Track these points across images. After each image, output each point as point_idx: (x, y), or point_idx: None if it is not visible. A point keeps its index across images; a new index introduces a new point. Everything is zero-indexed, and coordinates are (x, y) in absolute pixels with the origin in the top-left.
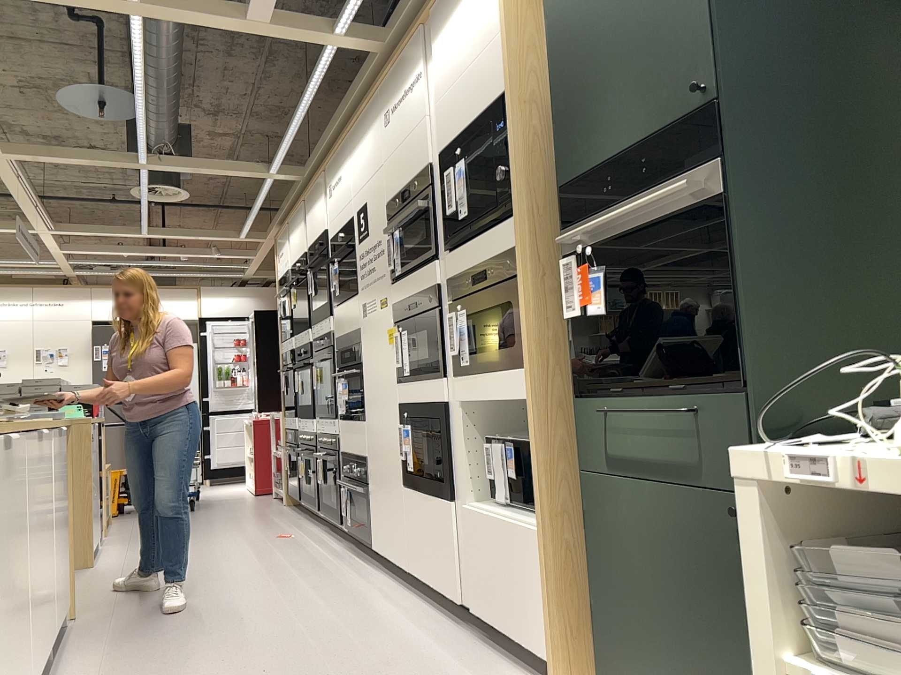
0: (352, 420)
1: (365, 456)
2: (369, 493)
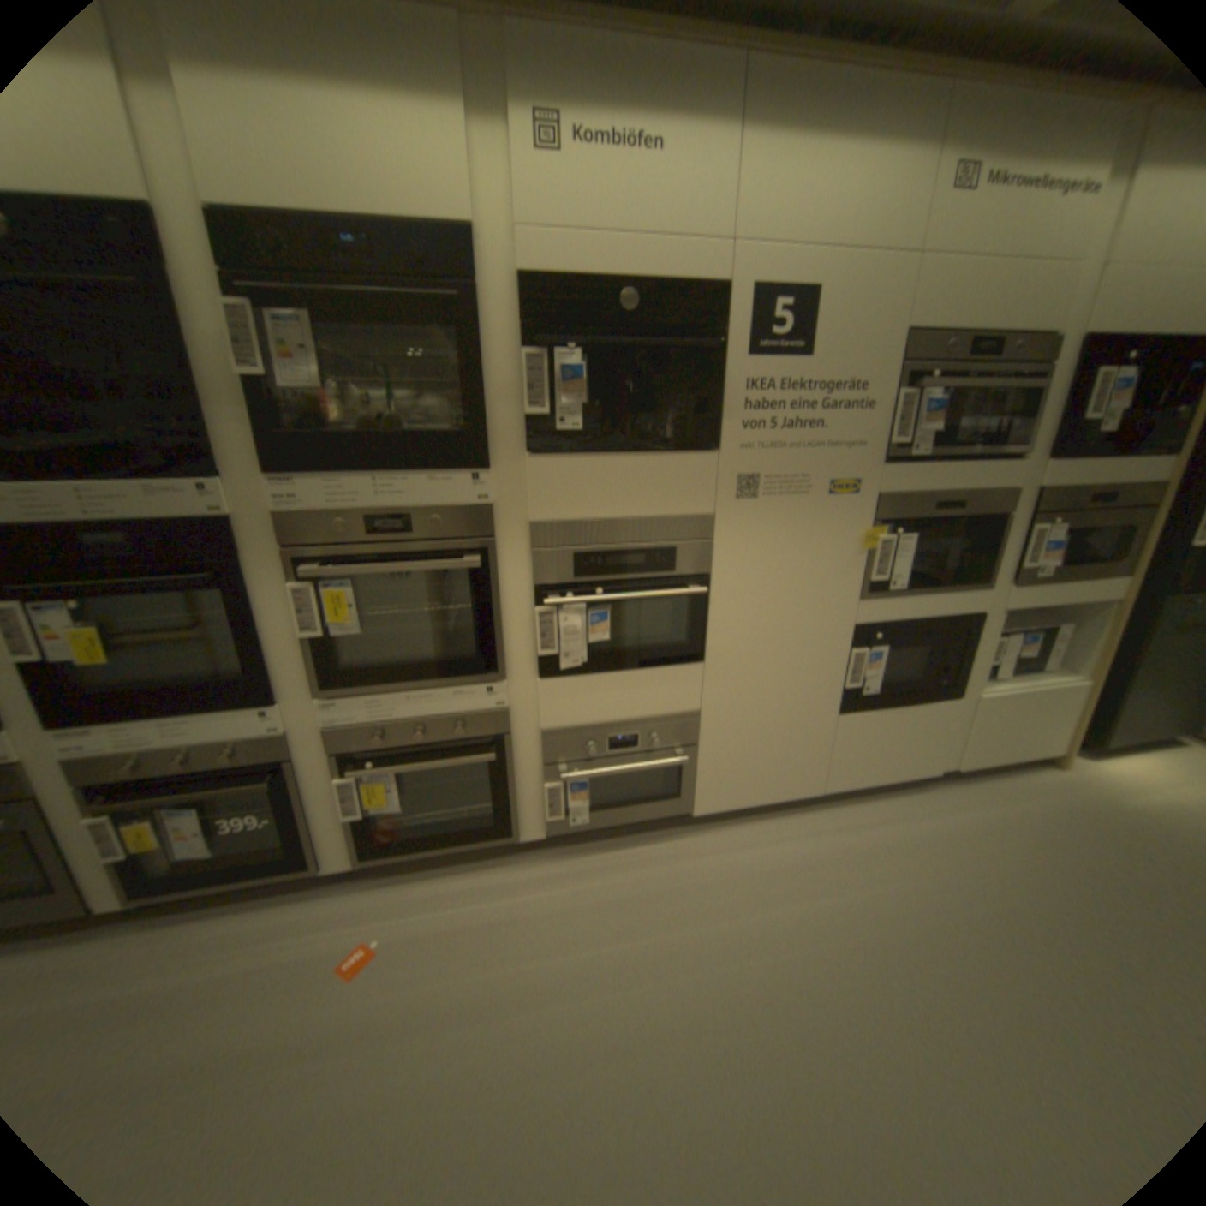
0: (629, 668)
1: (692, 710)
2: (700, 753)
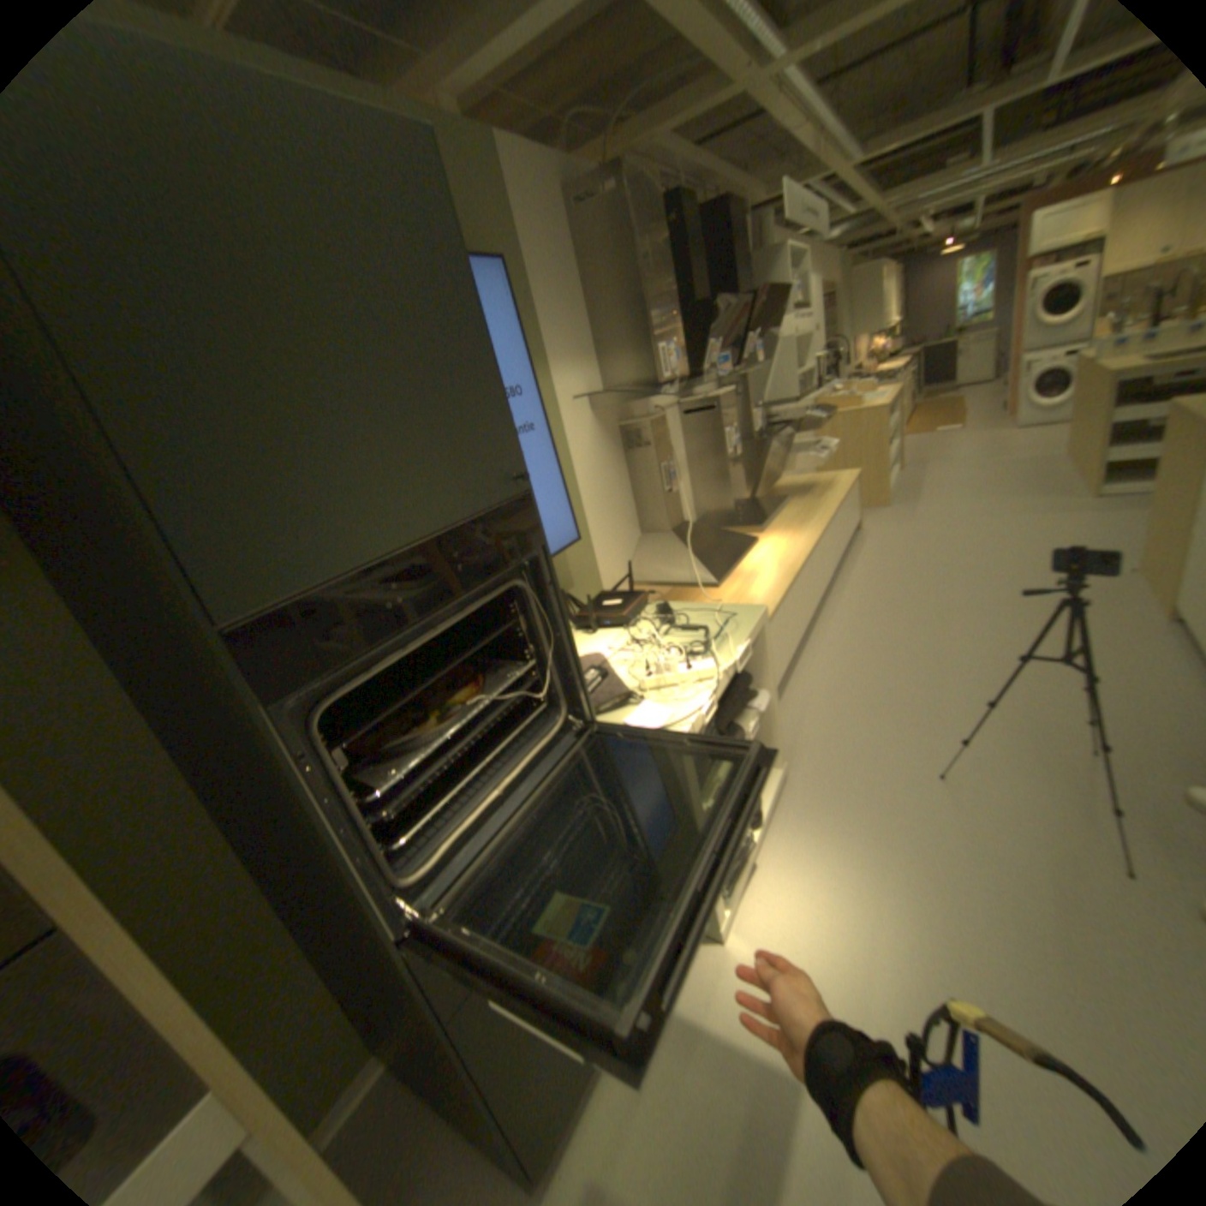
0: None
1: None
2: None
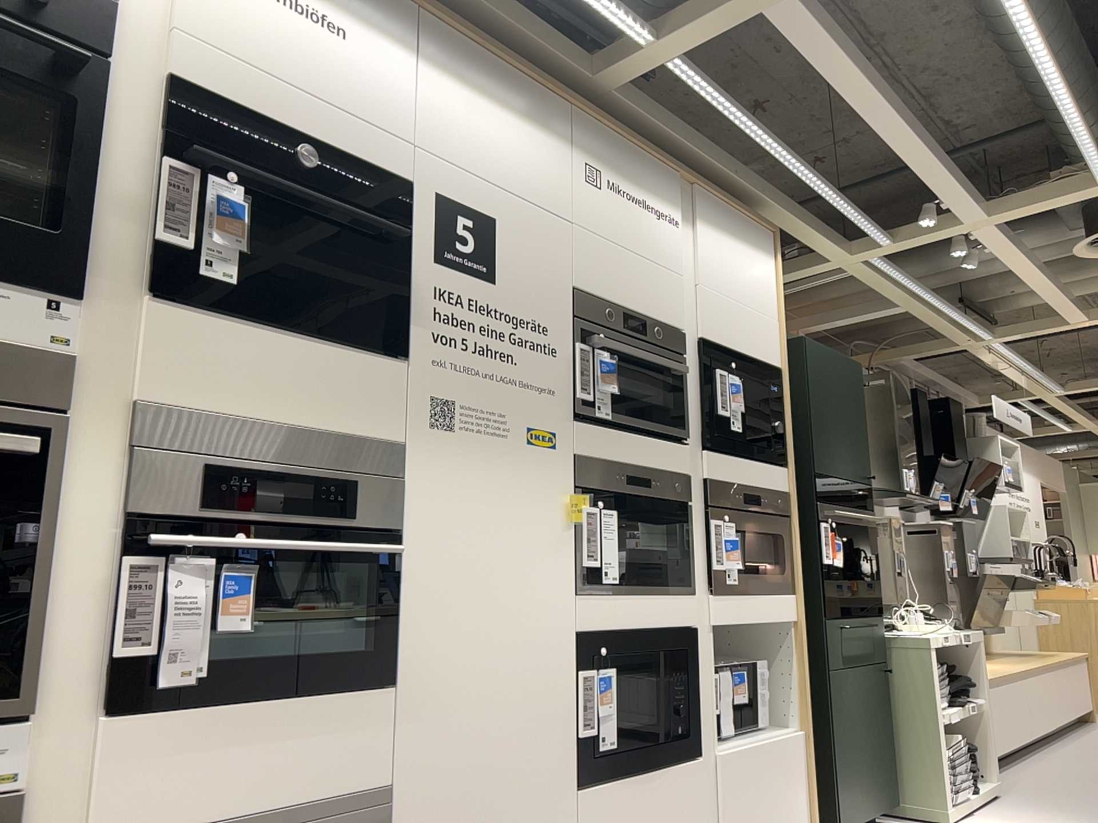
0: (279, 694)
1: (380, 786)
2: None
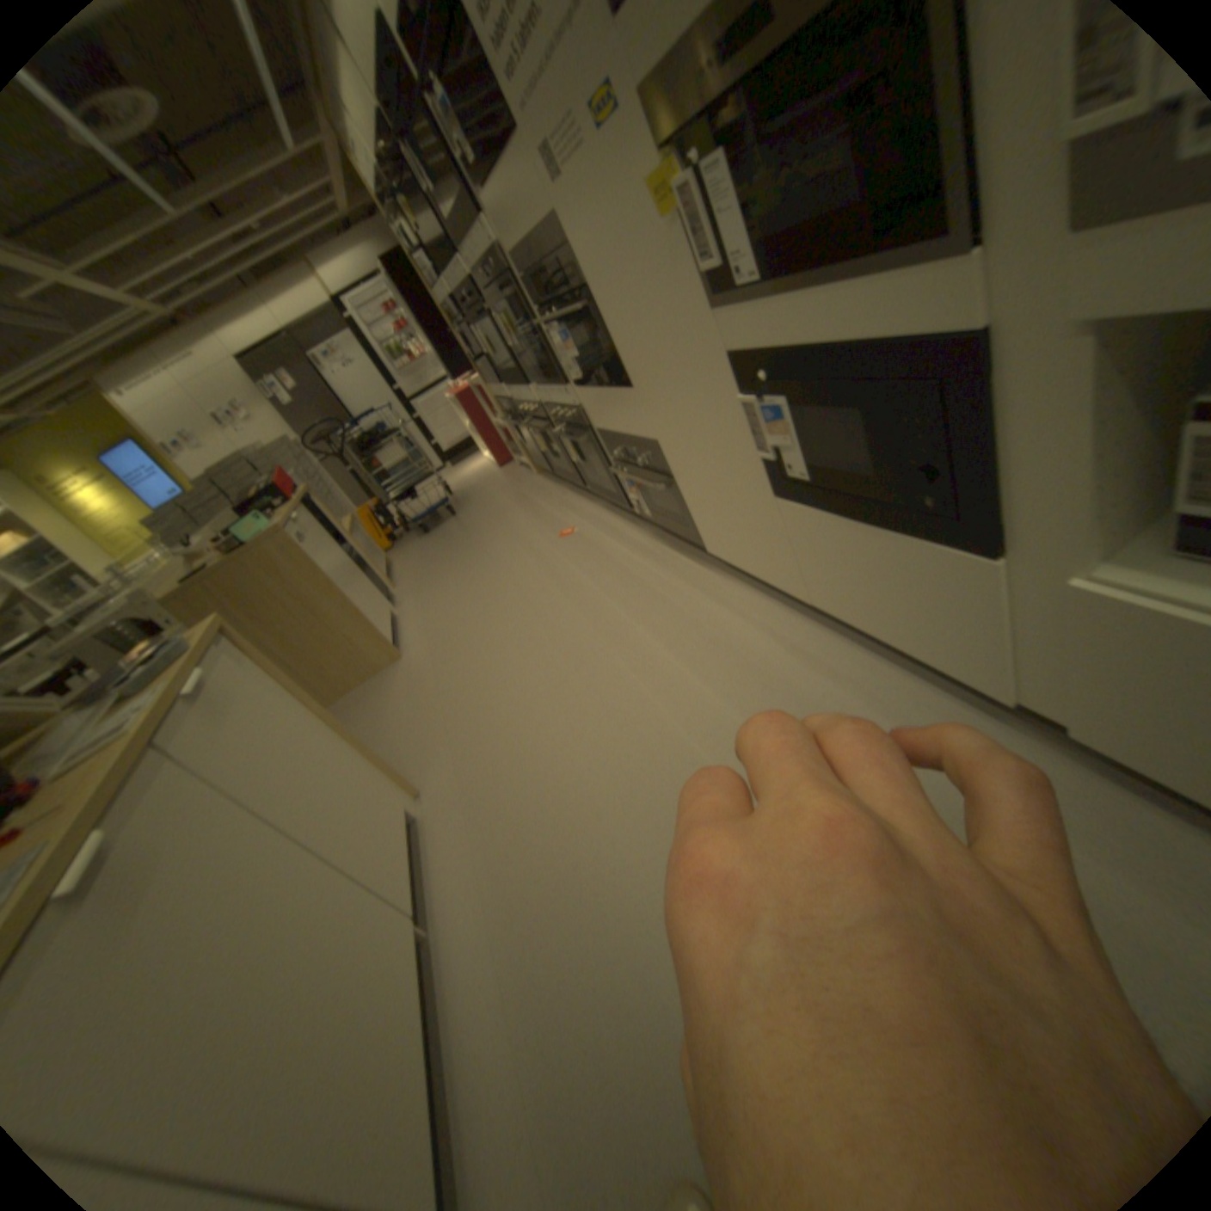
0: (603, 382)
1: (653, 436)
2: (680, 485)
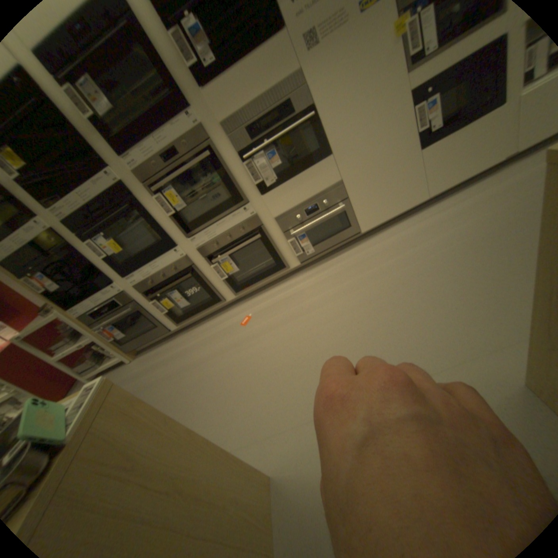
0: (298, 172)
1: (338, 181)
2: (352, 200)
